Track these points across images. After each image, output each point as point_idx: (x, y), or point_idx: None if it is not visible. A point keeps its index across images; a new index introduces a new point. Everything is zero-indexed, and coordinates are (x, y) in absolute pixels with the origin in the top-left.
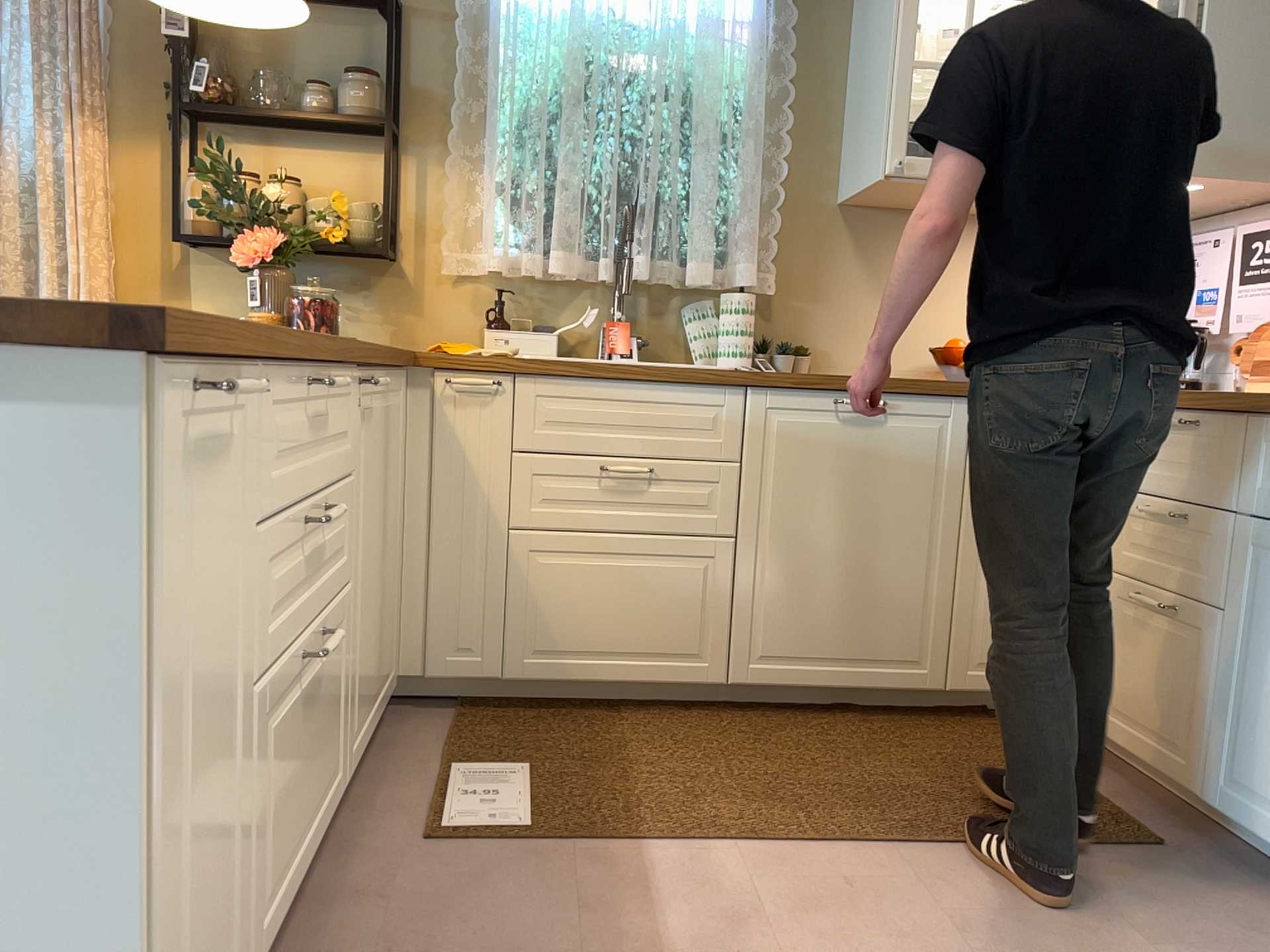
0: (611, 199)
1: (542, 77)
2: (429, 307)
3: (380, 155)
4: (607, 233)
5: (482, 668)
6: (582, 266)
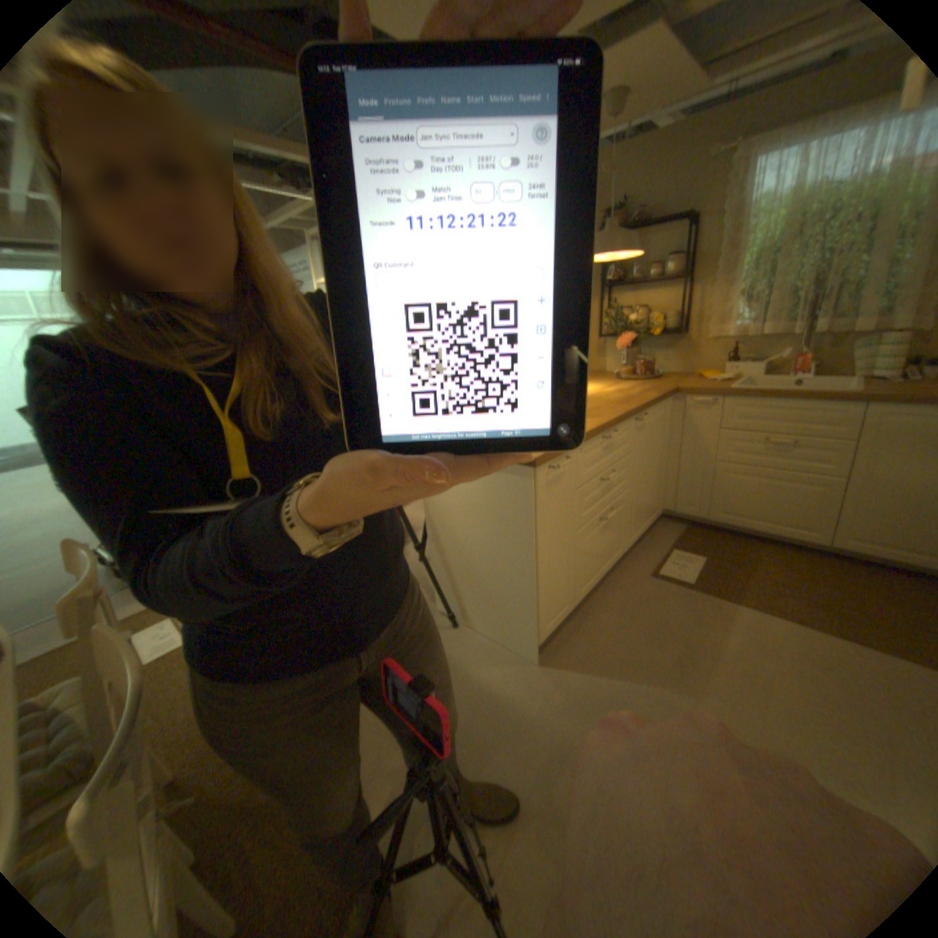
0: (808, 288)
1: (773, 228)
2: (702, 351)
3: (683, 284)
4: (804, 306)
5: (700, 513)
6: (786, 325)
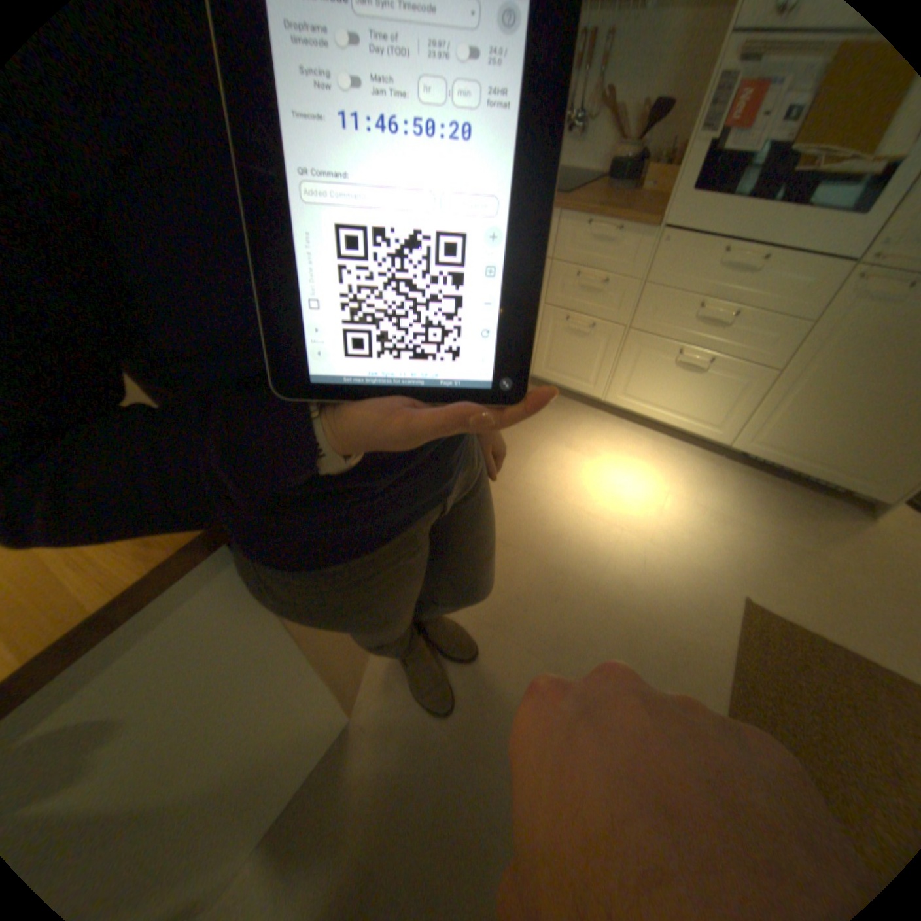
0: None
1: None
2: None
3: None
4: None
5: None
6: None
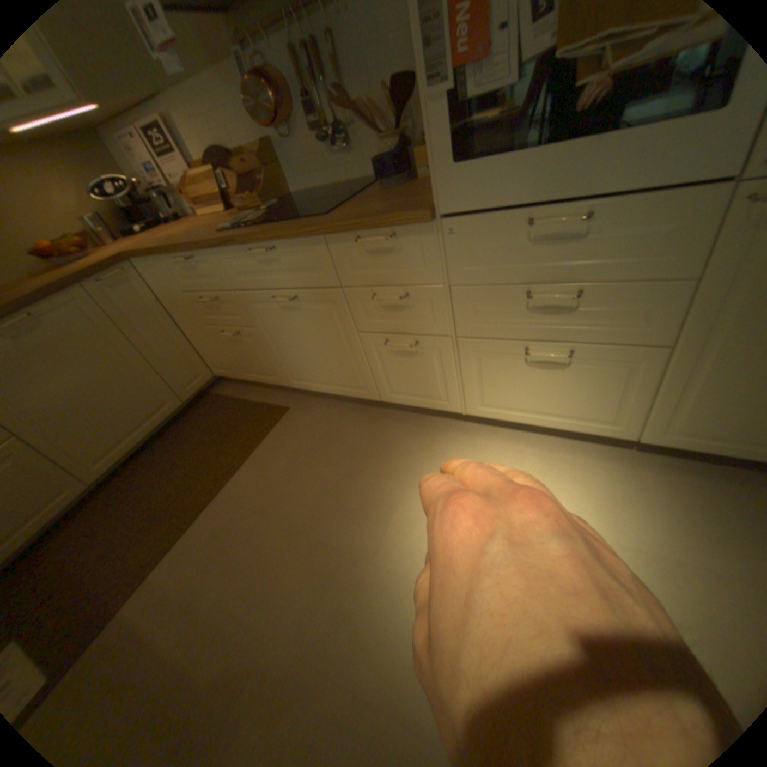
0: None
1: None
2: None
3: None
4: None
5: None
6: None
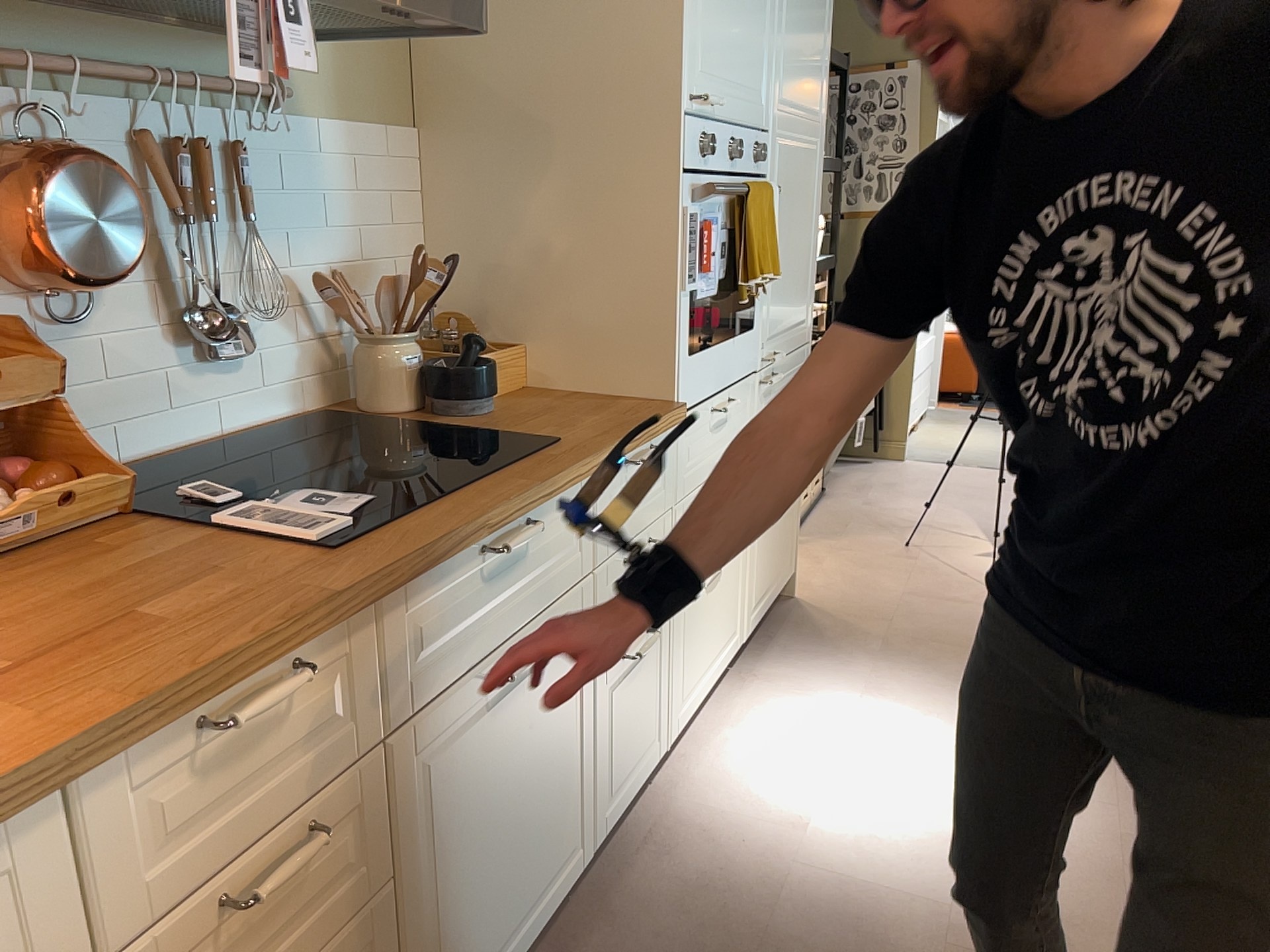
0: None
1: None
2: None
3: None
4: None
5: None
6: None
